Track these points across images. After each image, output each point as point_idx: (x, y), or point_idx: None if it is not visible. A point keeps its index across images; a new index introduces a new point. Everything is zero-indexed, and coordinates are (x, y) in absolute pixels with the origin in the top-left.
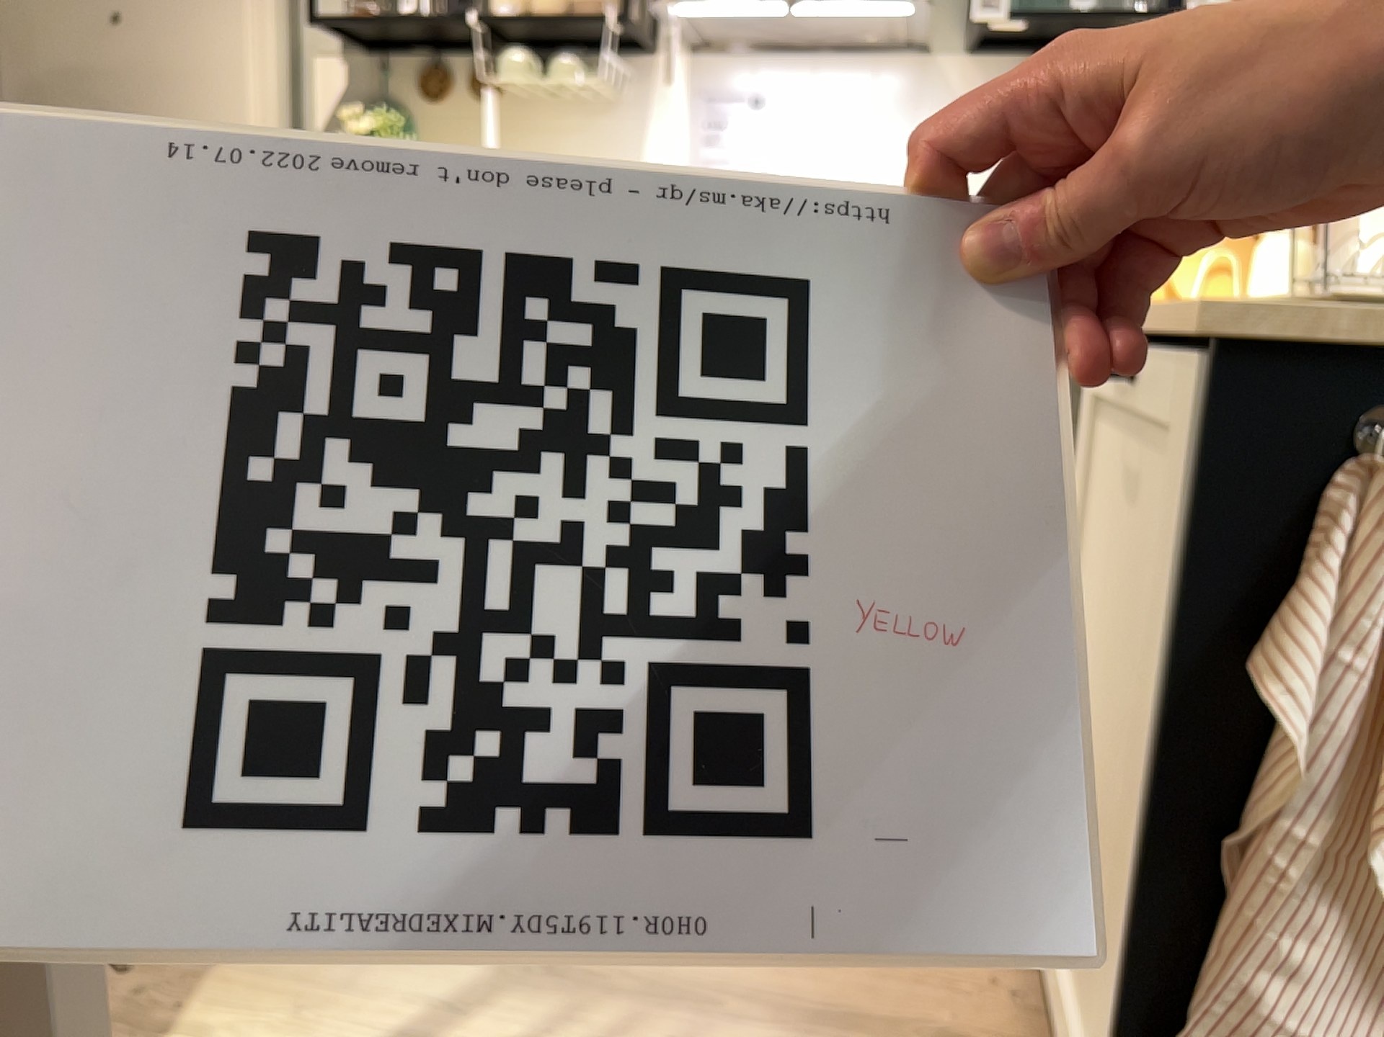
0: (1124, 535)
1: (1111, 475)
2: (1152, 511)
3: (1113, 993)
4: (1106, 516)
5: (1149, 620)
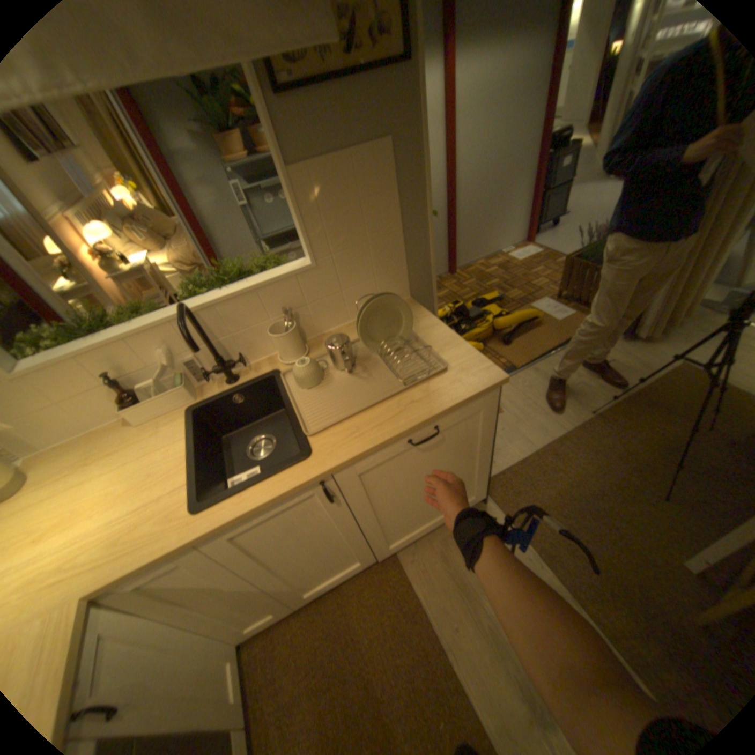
0: (423, 458)
1: (393, 465)
2: (452, 434)
3: (478, 482)
4: (395, 473)
5: (461, 445)
